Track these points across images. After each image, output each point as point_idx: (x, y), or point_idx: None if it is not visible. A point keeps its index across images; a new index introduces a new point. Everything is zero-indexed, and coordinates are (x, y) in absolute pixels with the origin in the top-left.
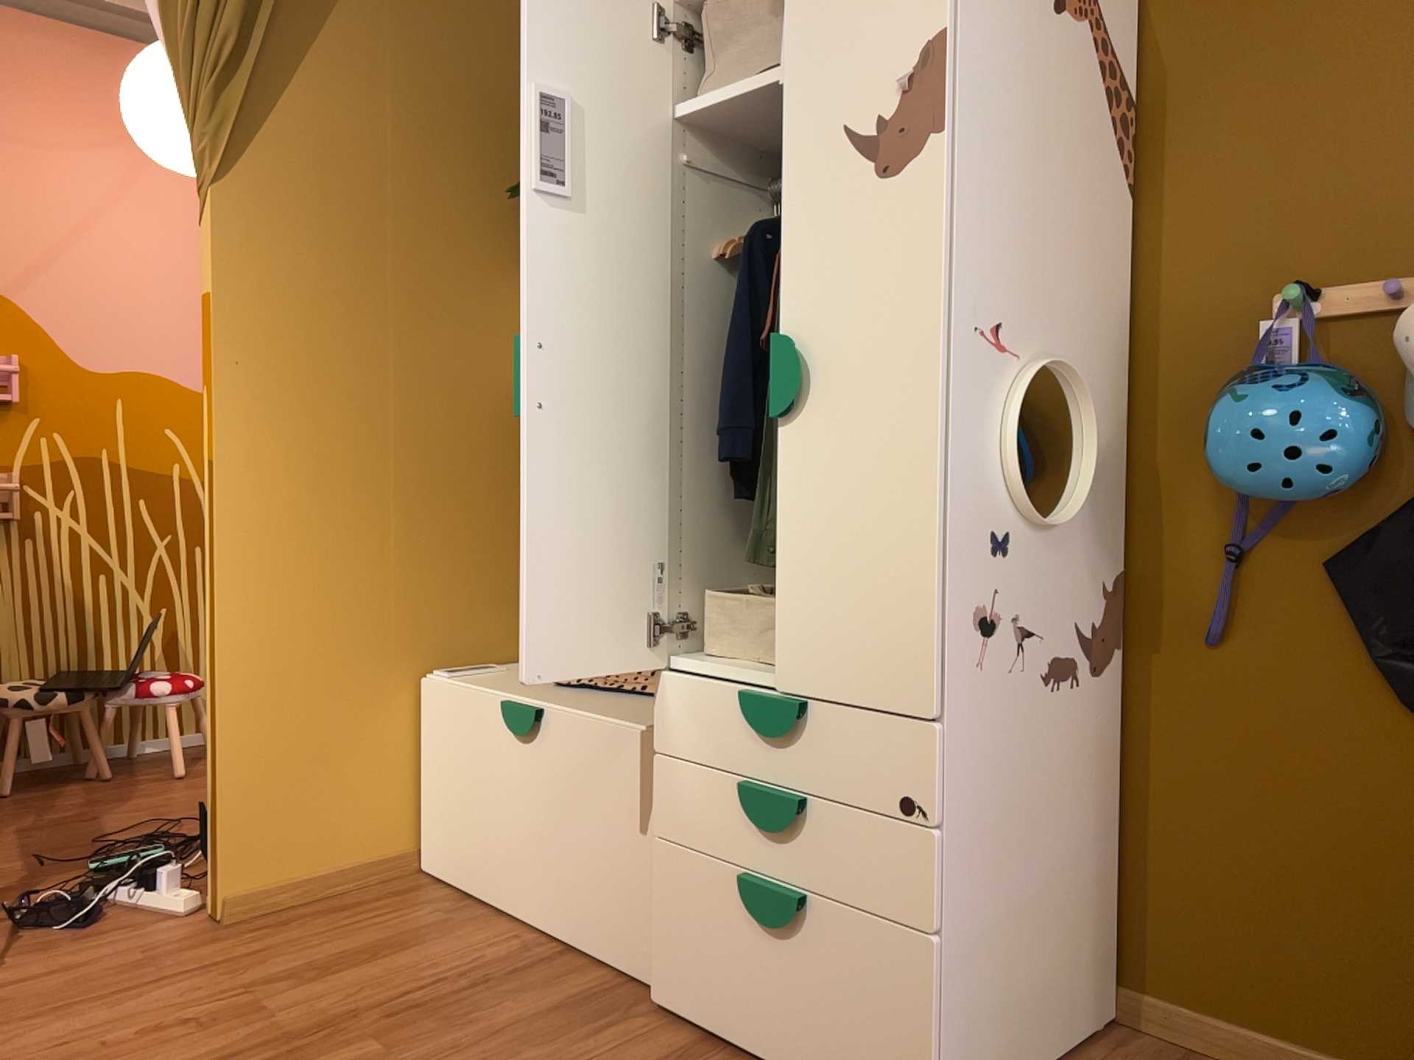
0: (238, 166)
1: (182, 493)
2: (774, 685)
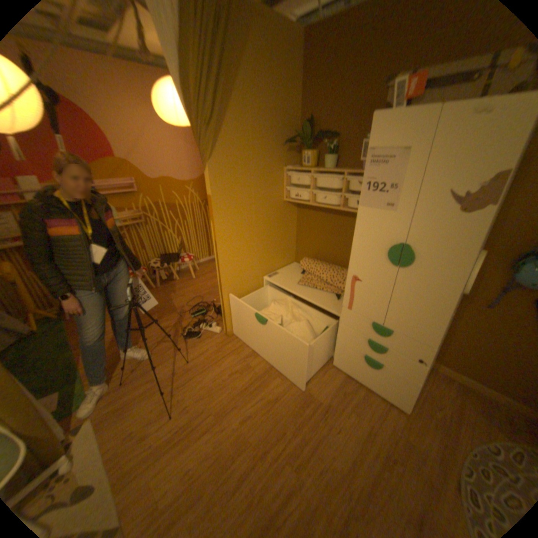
0: (212, 154)
1: (178, 209)
2: (383, 324)
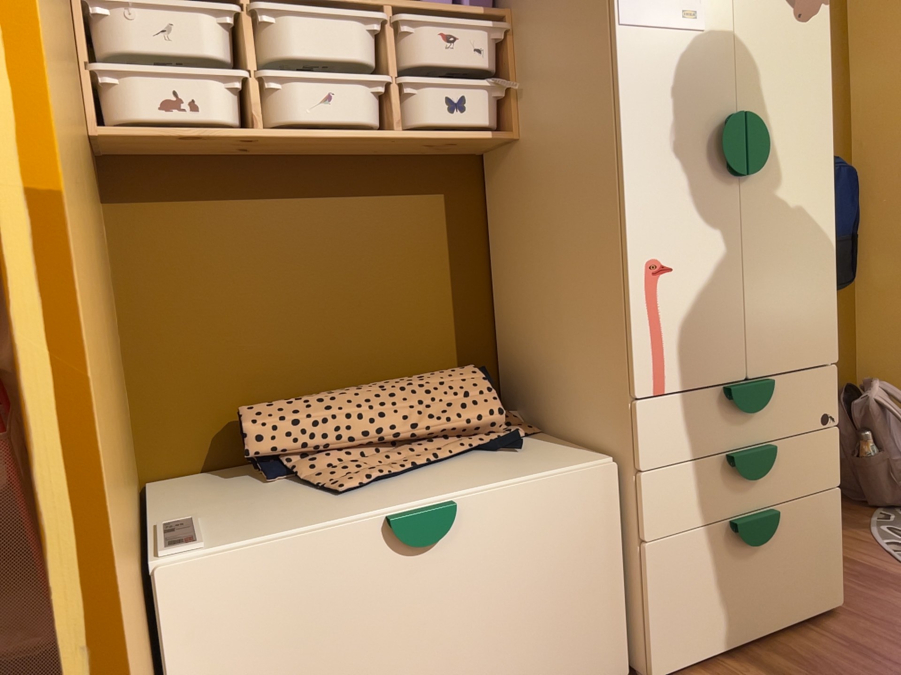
0: None
1: None
2: (748, 375)
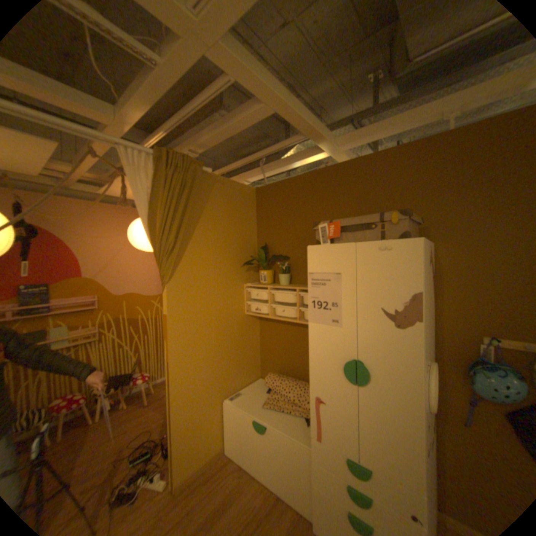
0: (172, 277)
1: (140, 323)
2: (358, 462)
